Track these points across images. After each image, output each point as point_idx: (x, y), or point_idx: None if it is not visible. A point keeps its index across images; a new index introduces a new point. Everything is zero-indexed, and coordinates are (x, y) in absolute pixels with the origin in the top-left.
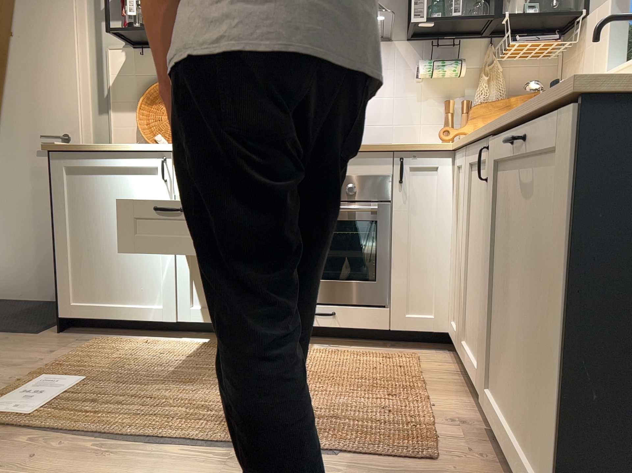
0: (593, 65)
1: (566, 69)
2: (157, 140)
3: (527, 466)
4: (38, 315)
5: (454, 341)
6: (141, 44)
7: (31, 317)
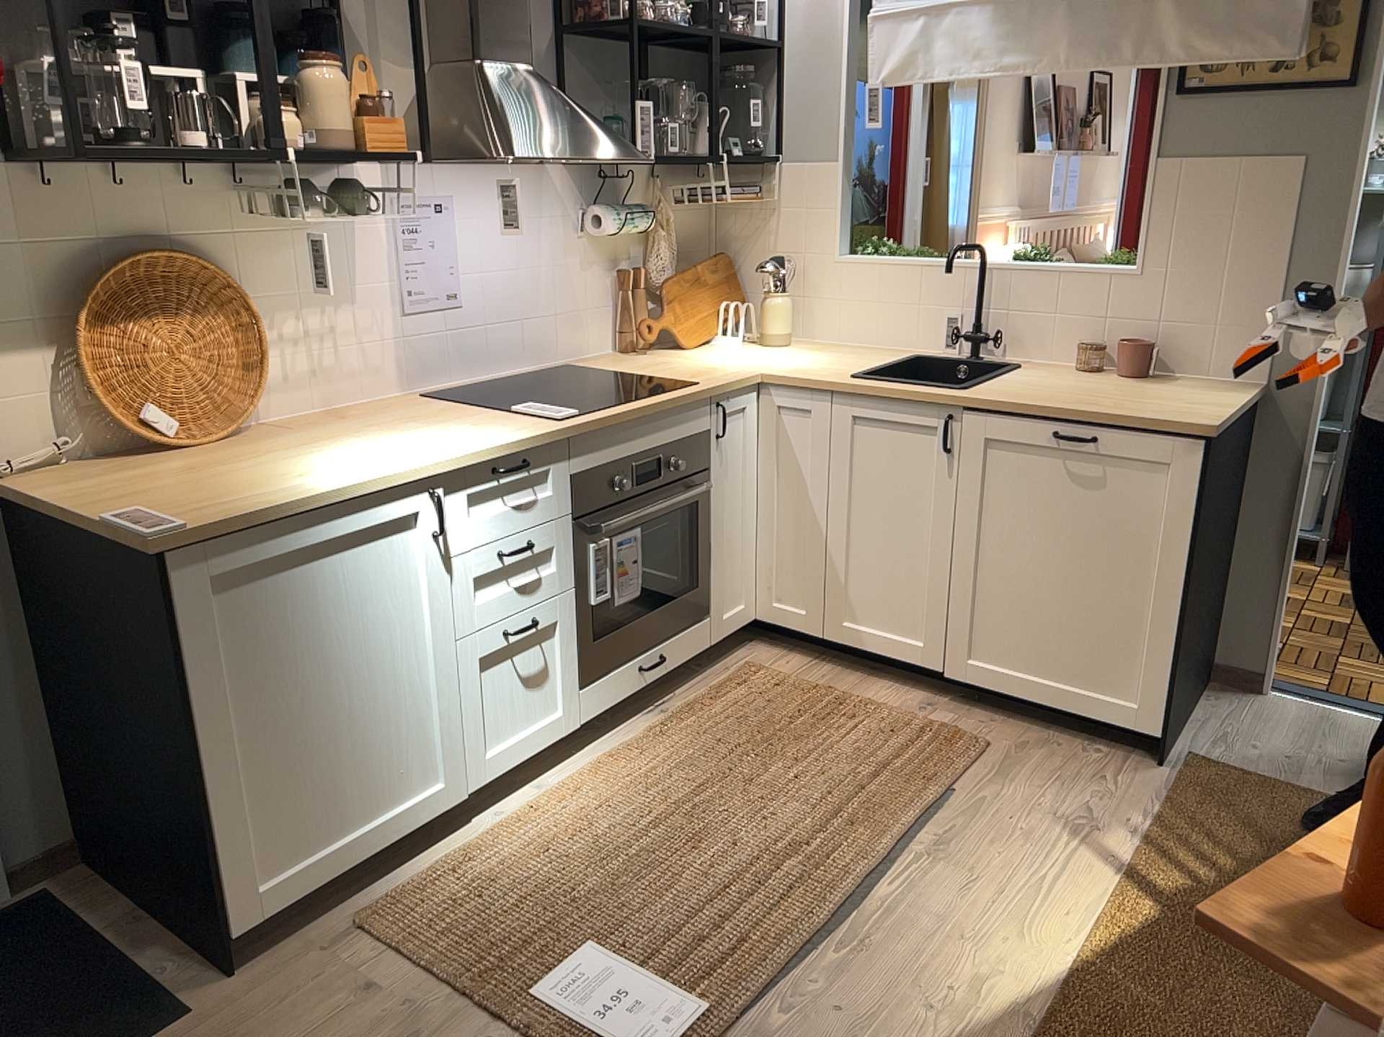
0: (808, 235)
1: (735, 218)
2: (149, 422)
3: (1086, 698)
4: (4, 1010)
5: (791, 626)
6: (43, 154)
7: (5, 1024)
